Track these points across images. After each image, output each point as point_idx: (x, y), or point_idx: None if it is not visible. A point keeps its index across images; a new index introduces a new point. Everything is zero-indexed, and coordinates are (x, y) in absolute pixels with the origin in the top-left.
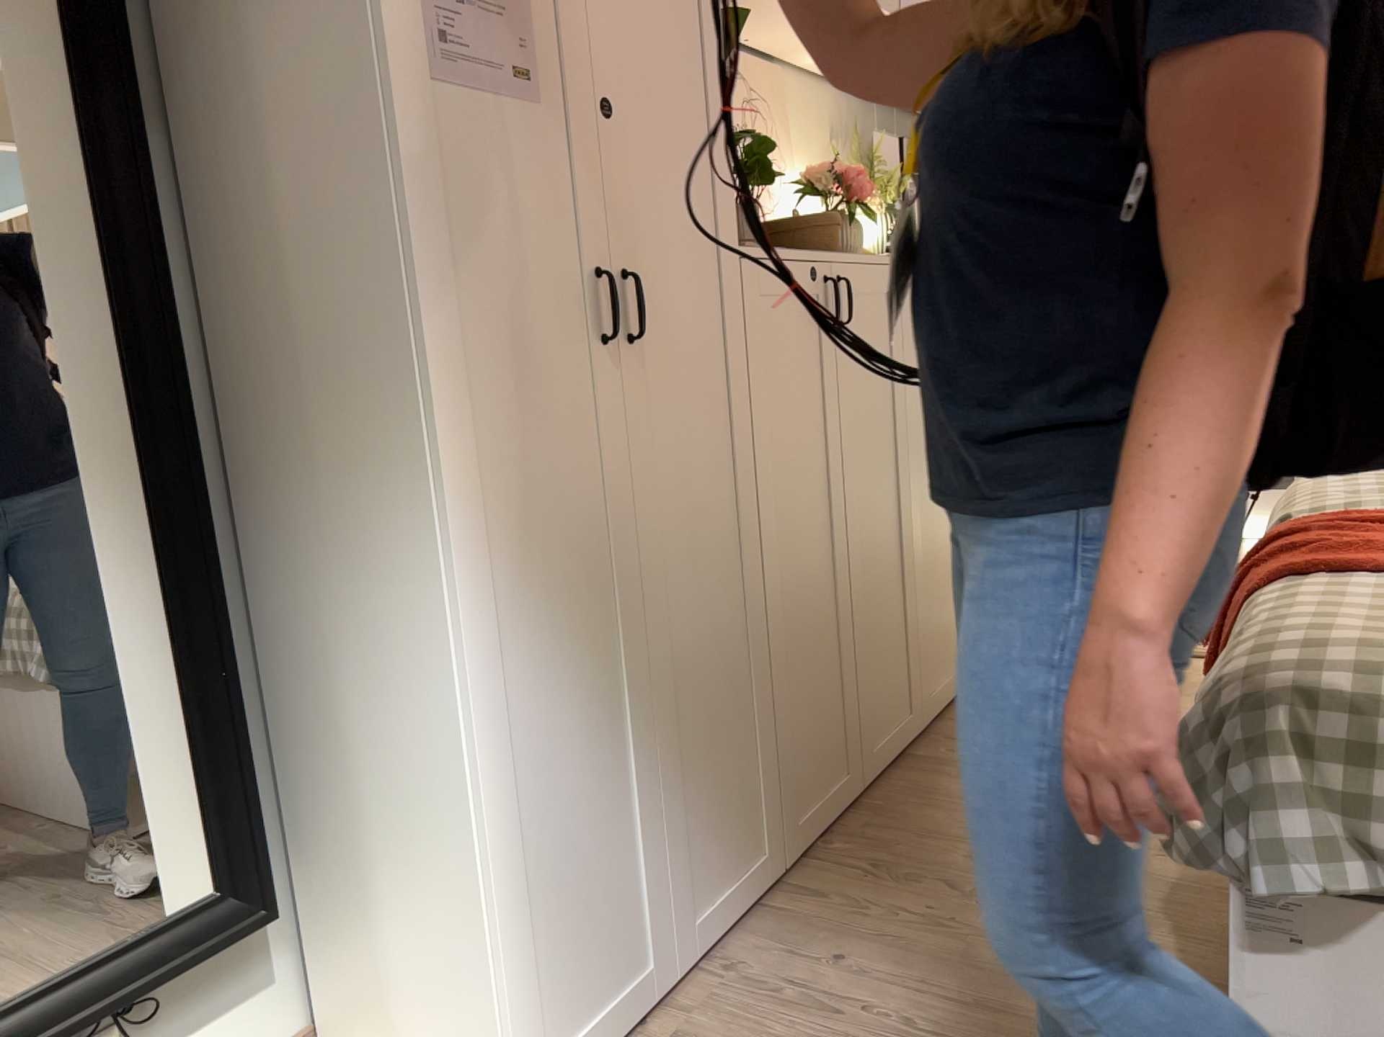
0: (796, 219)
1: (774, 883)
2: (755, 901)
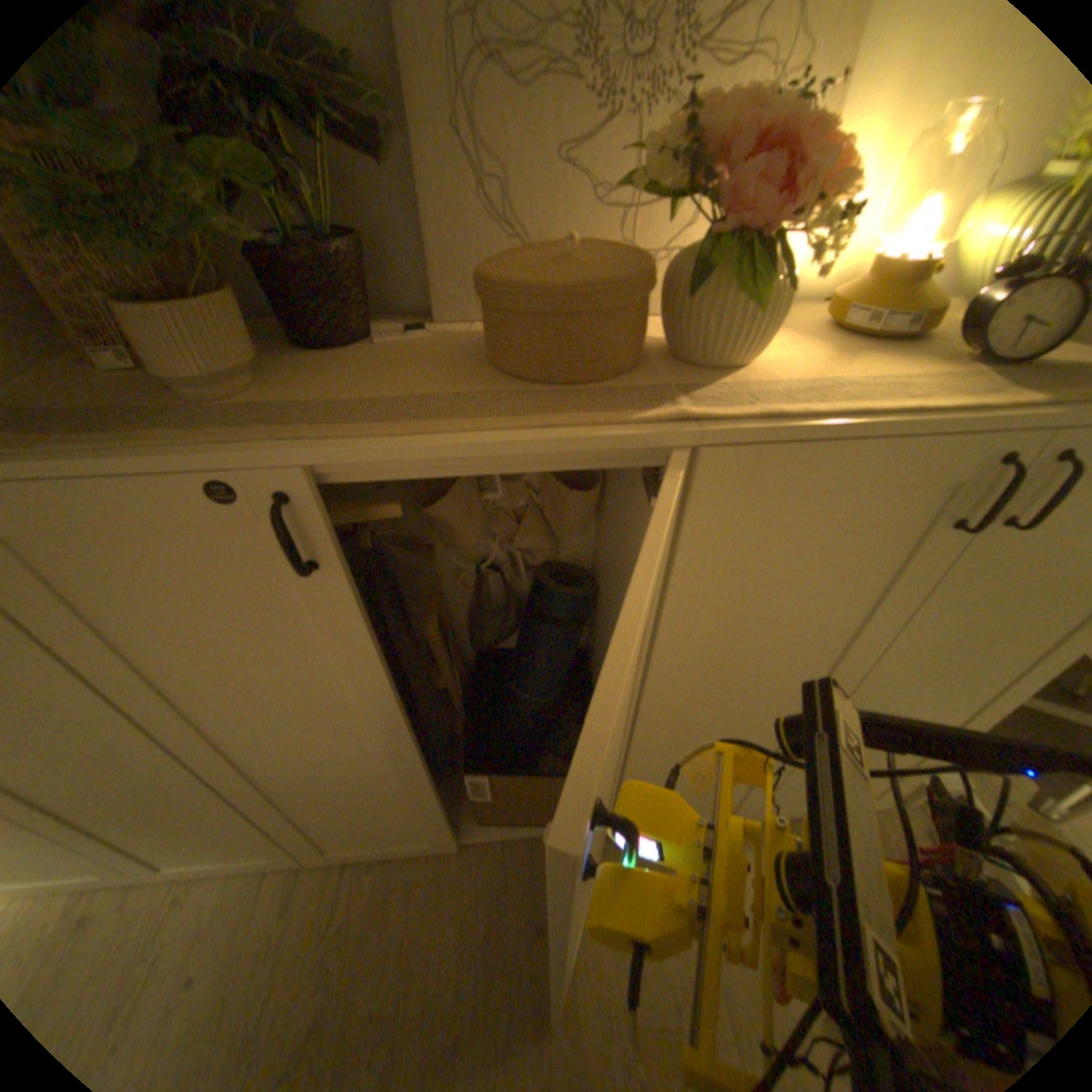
0: (497, 276)
1: (289, 871)
2: (262, 871)
